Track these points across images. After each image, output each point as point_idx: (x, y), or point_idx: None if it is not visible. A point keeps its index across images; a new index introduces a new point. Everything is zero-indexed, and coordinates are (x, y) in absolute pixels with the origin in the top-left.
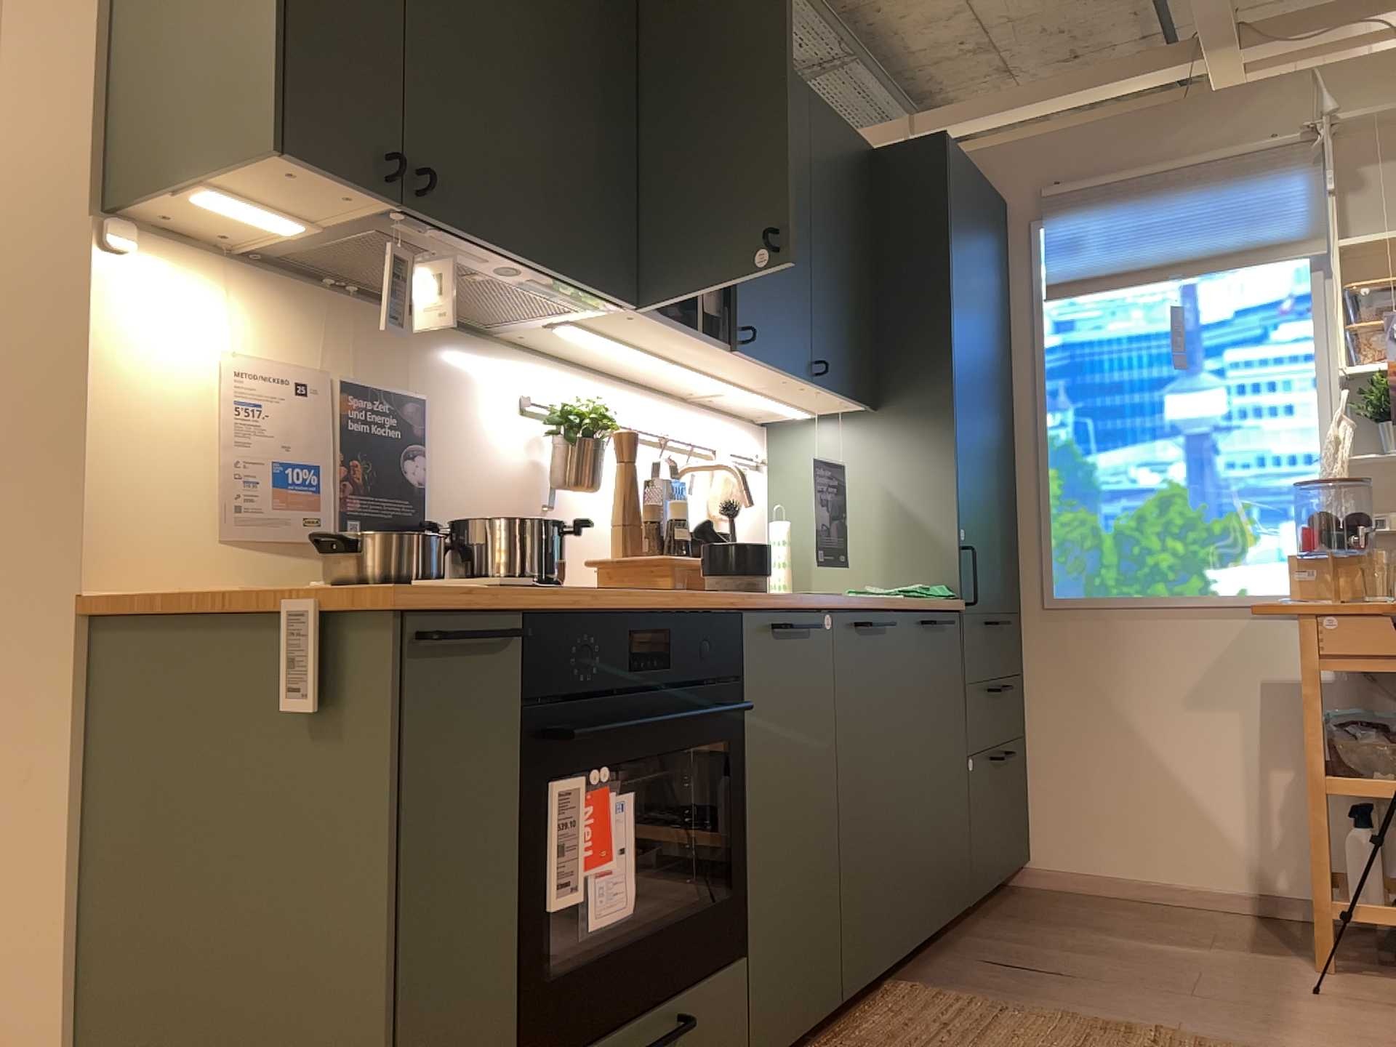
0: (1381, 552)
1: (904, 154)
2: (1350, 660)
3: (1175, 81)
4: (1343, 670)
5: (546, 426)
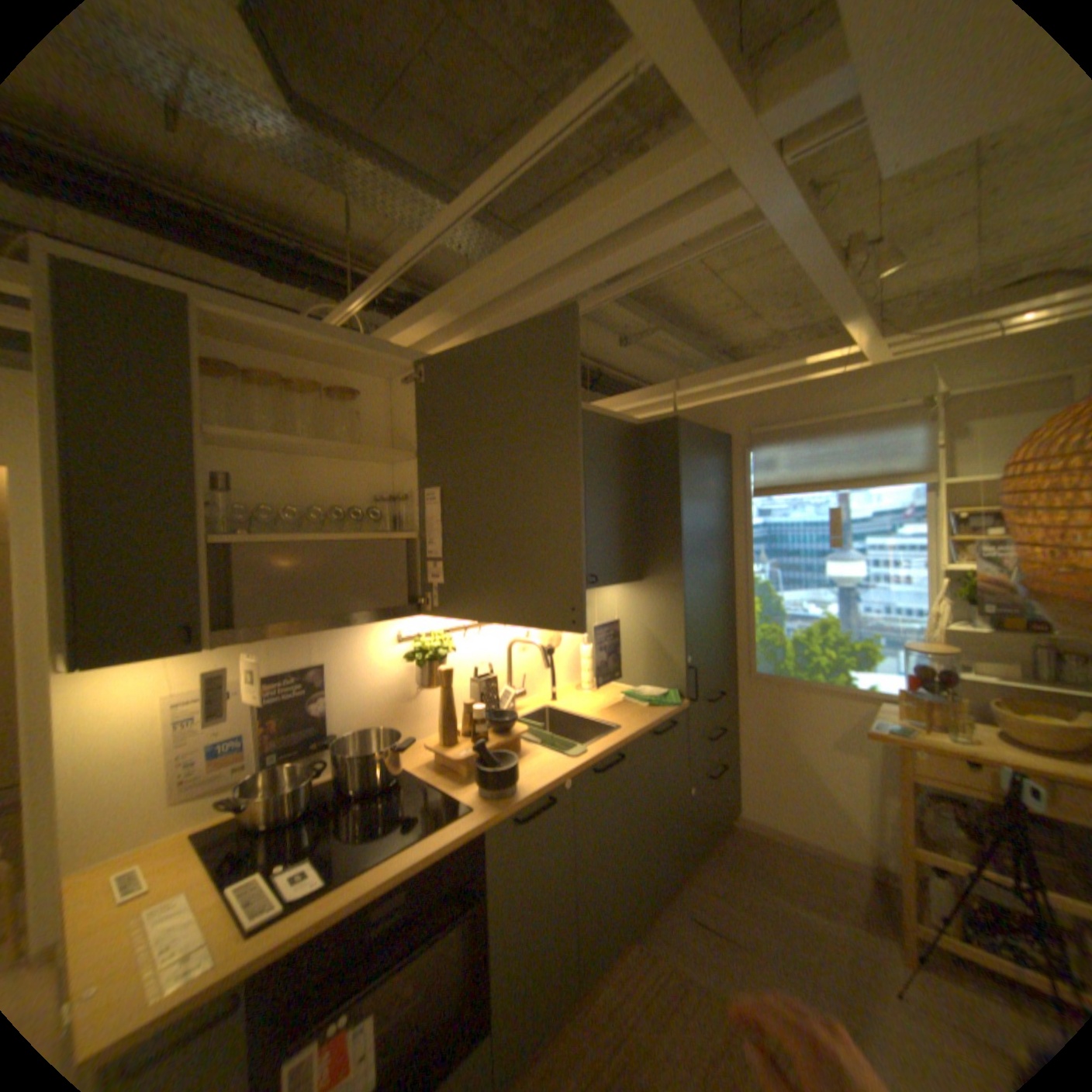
0: (965, 703)
1: (654, 429)
2: (935, 782)
3: (840, 355)
4: (930, 787)
5: (407, 657)
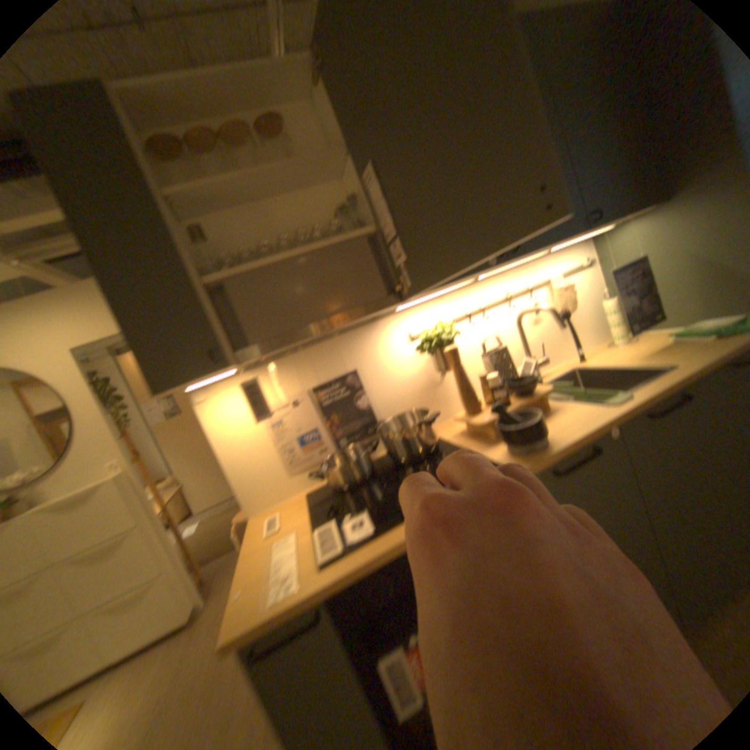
0: None
1: None
2: None
3: None
4: None
5: (419, 349)
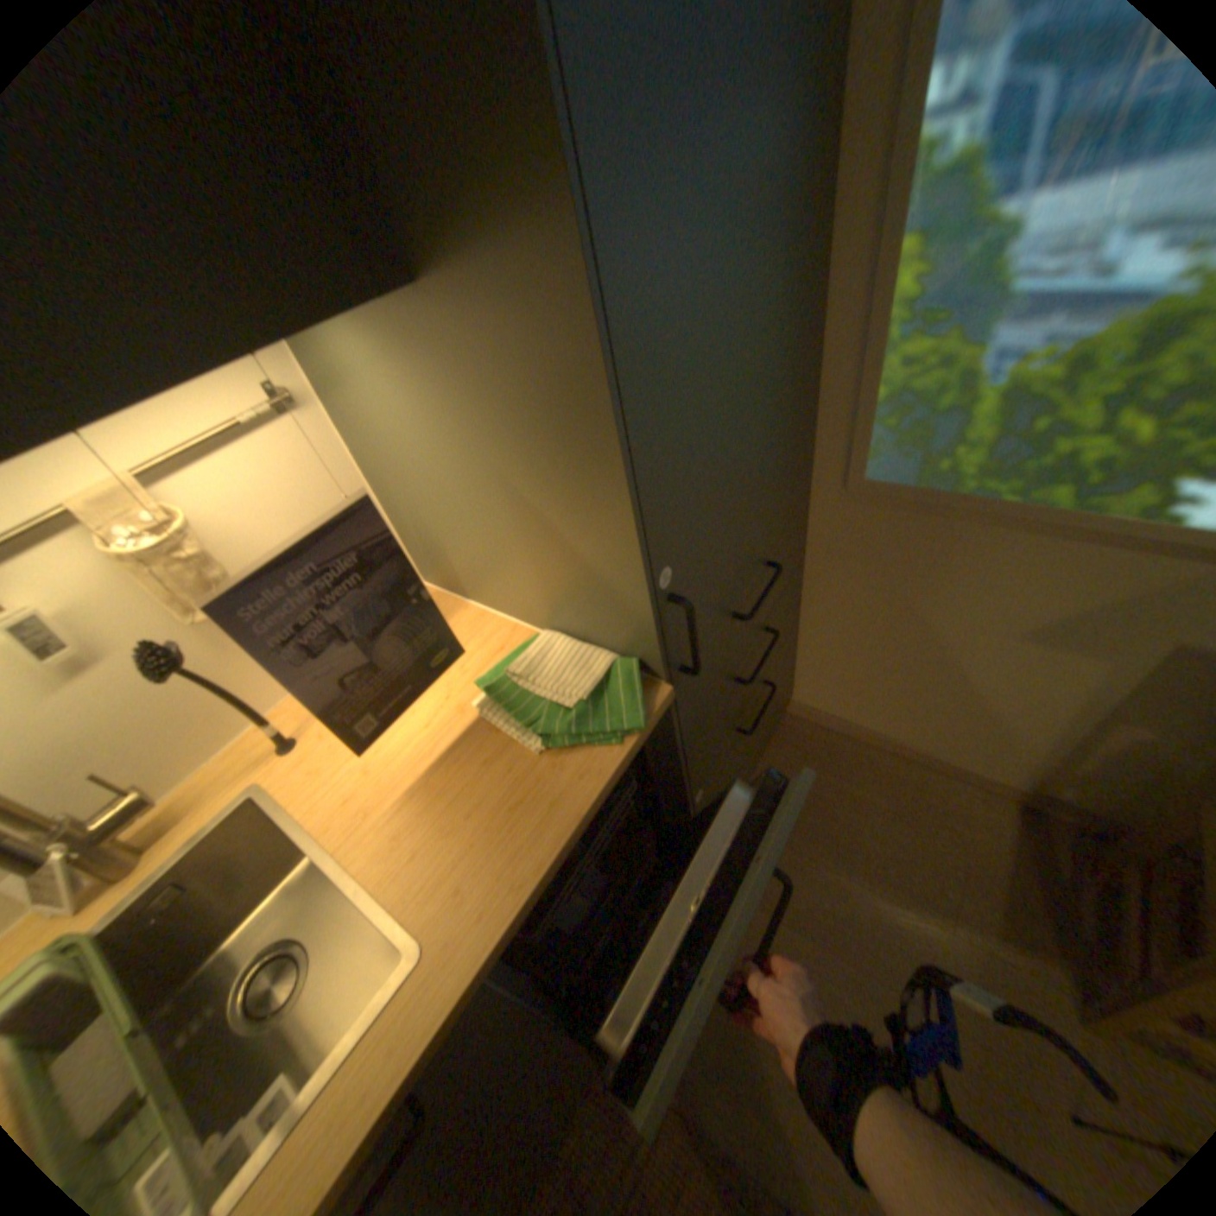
0: None
1: None
2: None
3: None
4: None
5: None
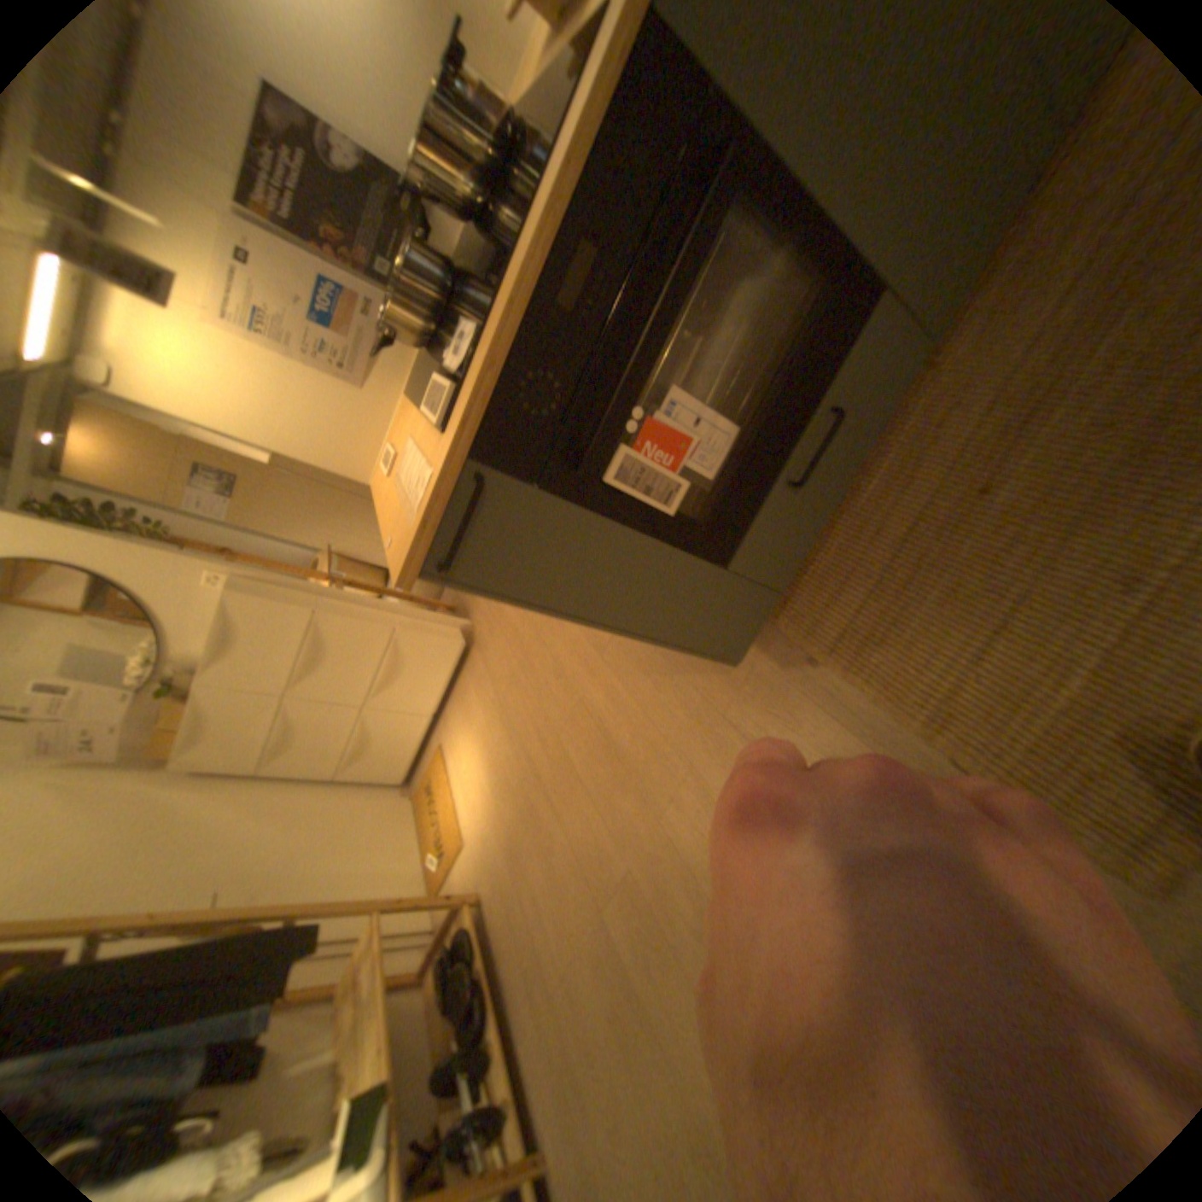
0: None
1: None
2: None
3: None
4: None
5: None
